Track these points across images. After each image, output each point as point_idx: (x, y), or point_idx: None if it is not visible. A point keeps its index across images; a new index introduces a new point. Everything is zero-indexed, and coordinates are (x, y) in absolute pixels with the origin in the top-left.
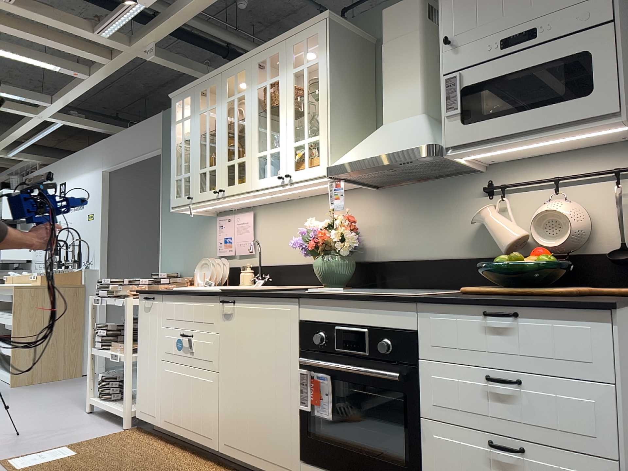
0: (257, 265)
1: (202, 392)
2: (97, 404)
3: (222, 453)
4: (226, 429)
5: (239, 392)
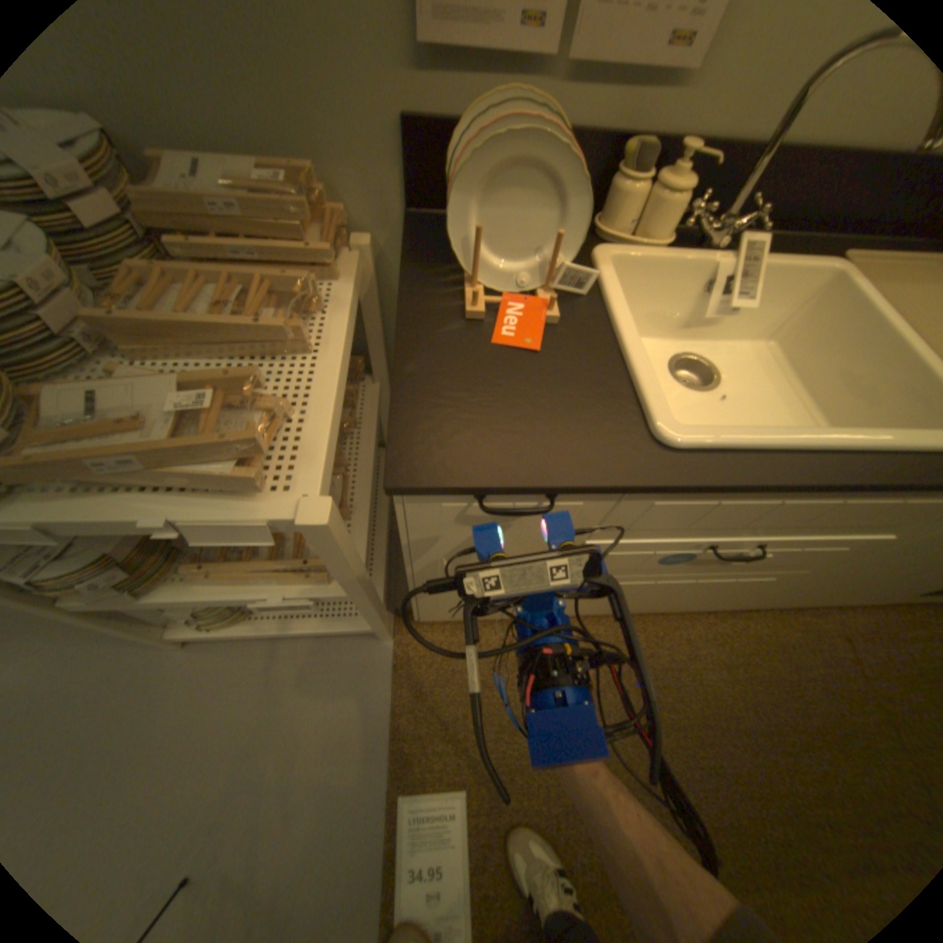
0: (681, 128)
1: (724, 590)
2: (217, 641)
3: (723, 612)
4: (763, 602)
5: (858, 581)
